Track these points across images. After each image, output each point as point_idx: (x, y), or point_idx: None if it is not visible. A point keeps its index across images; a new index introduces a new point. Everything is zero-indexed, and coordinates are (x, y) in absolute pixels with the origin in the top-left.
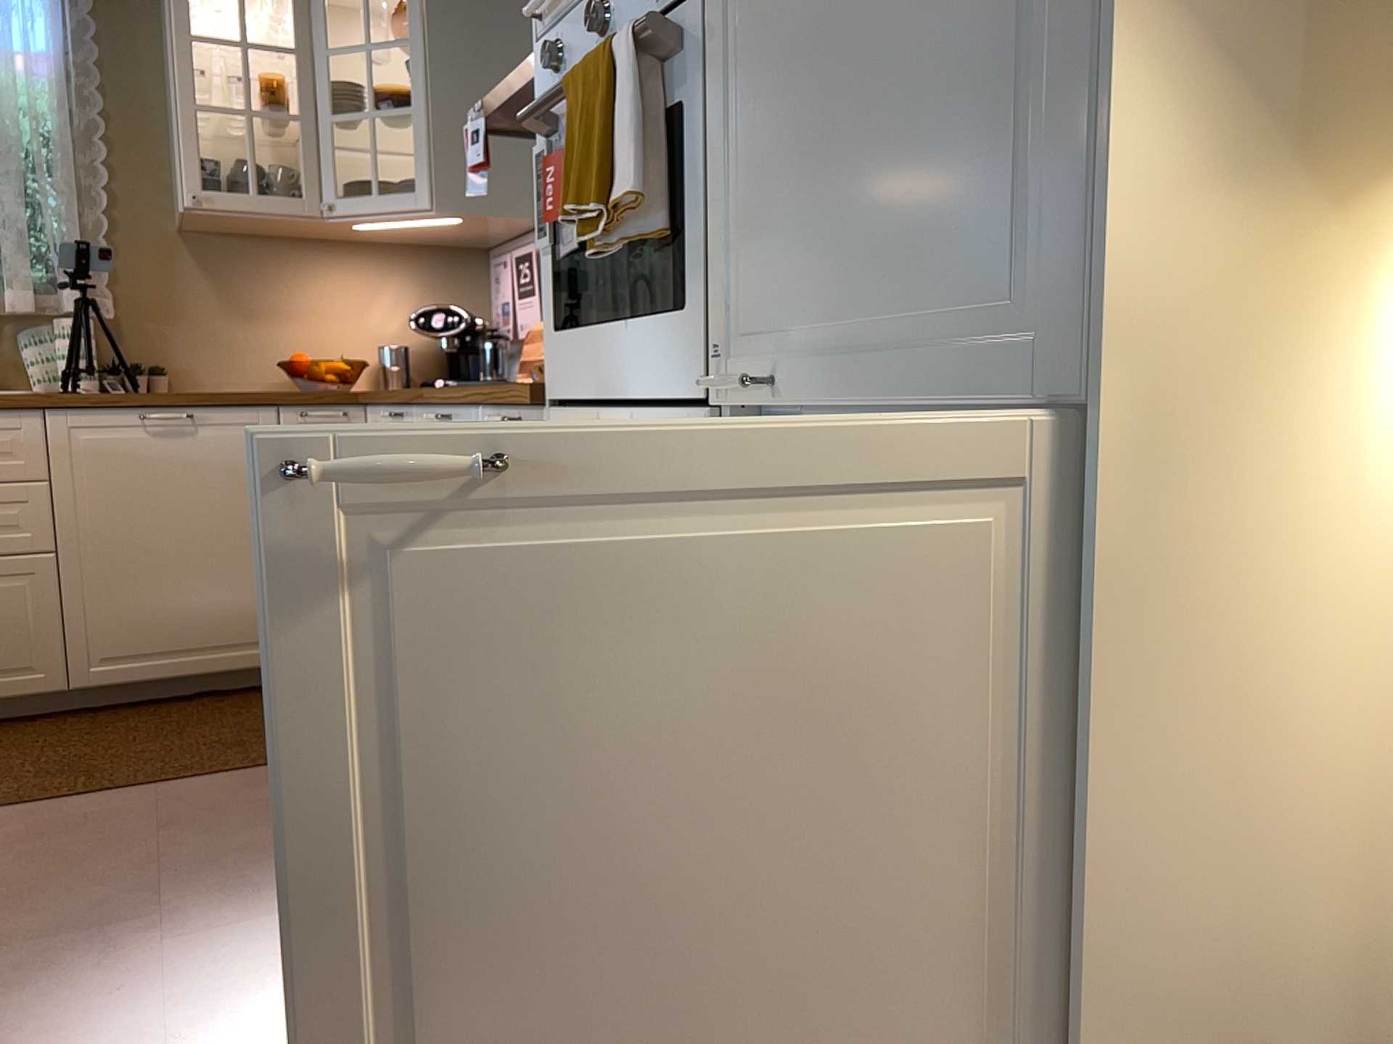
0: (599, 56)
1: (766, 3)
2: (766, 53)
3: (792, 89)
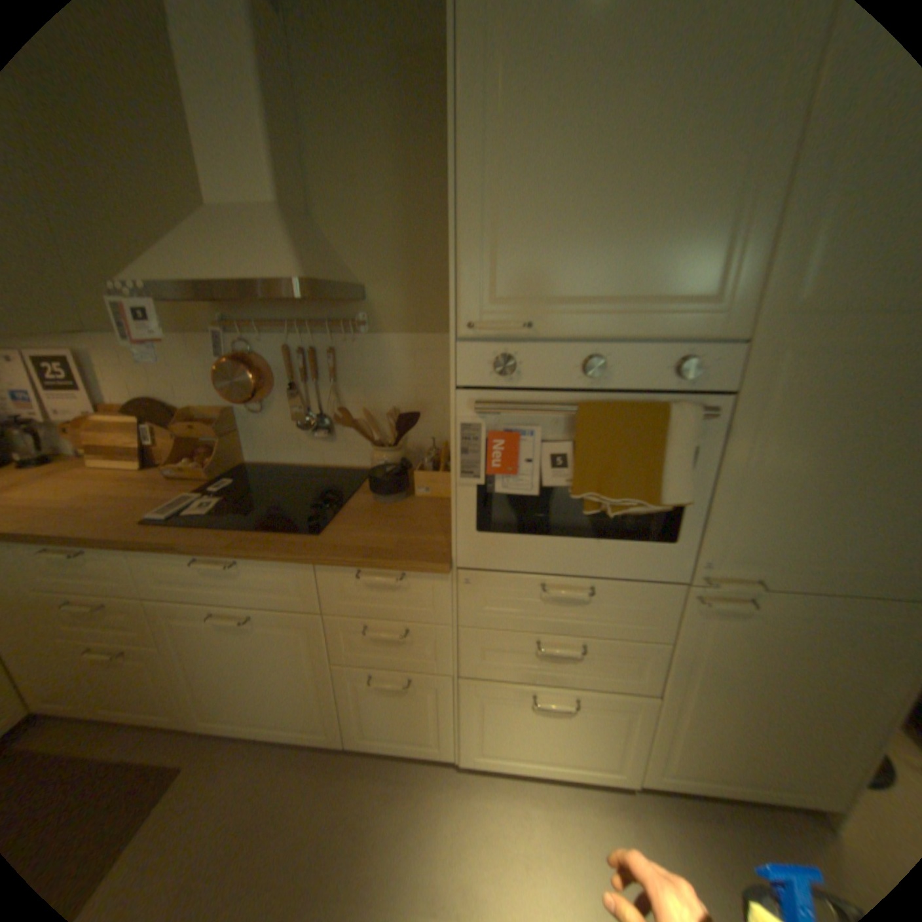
0: (641, 411)
1: (794, 423)
2: (787, 446)
3: (806, 468)
